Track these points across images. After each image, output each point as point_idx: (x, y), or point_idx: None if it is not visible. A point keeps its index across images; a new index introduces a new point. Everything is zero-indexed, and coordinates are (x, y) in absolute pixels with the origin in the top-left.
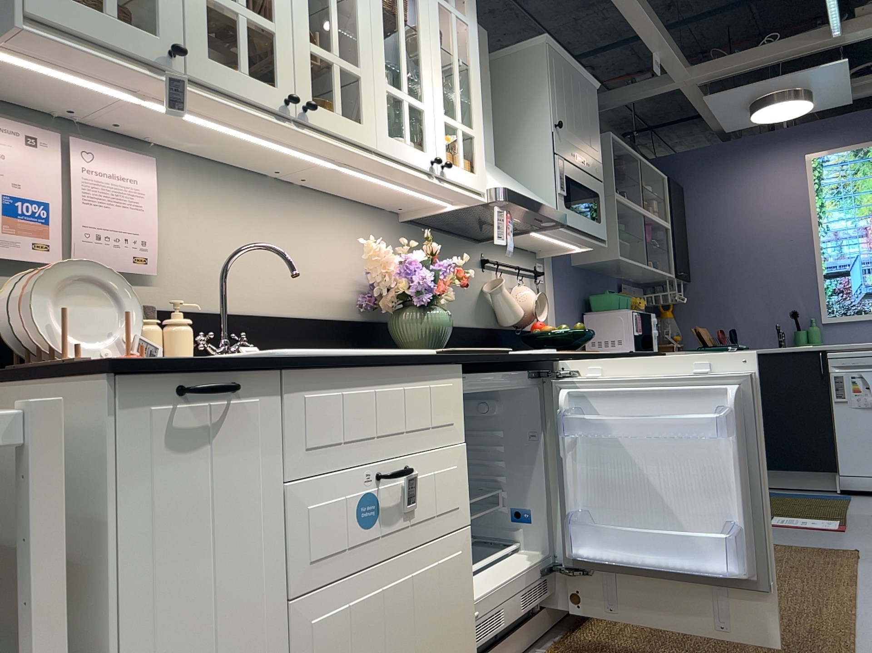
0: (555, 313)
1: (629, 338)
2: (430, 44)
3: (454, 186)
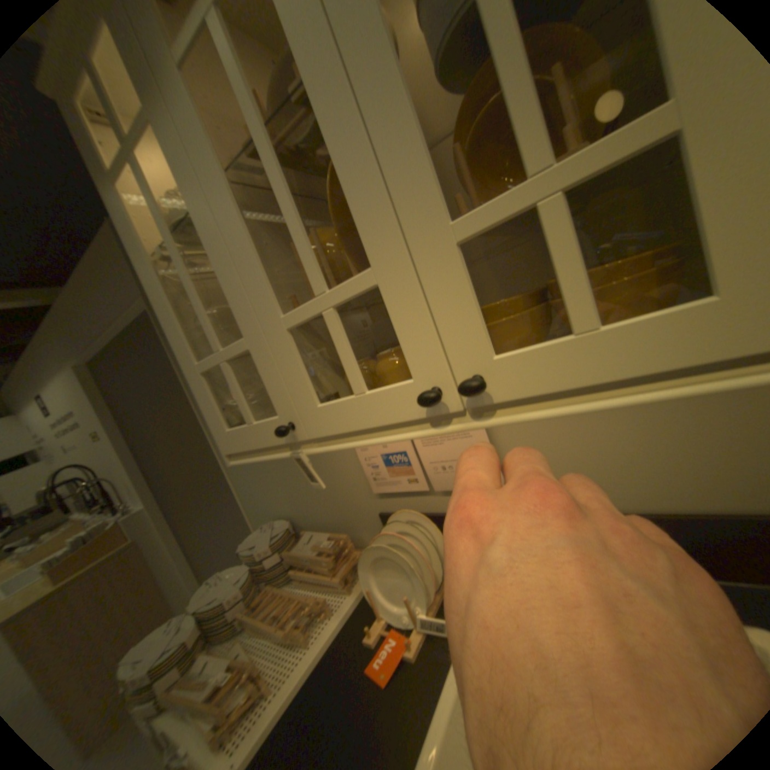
0: None
1: None
2: None
3: None
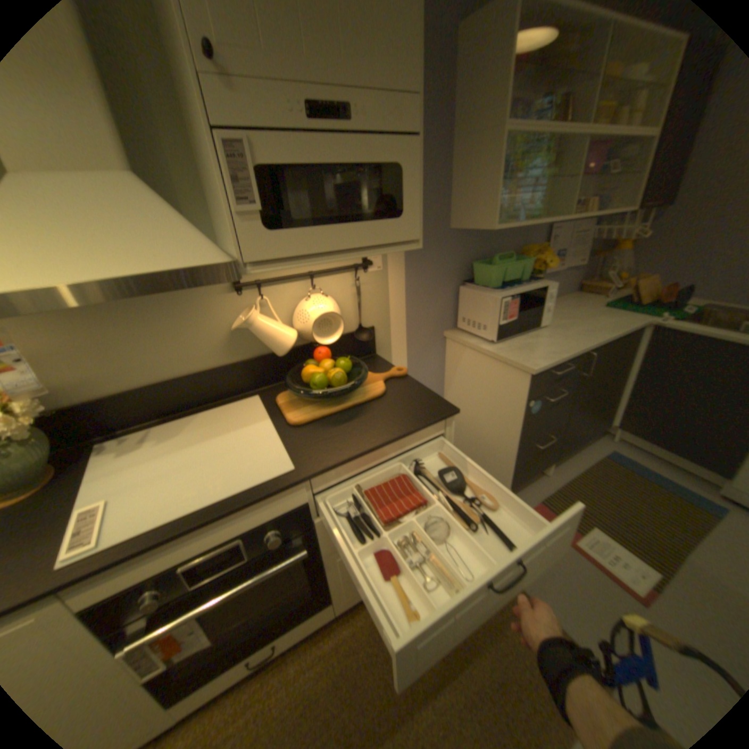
0: (399, 300)
1: (494, 324)
2: None
3: None
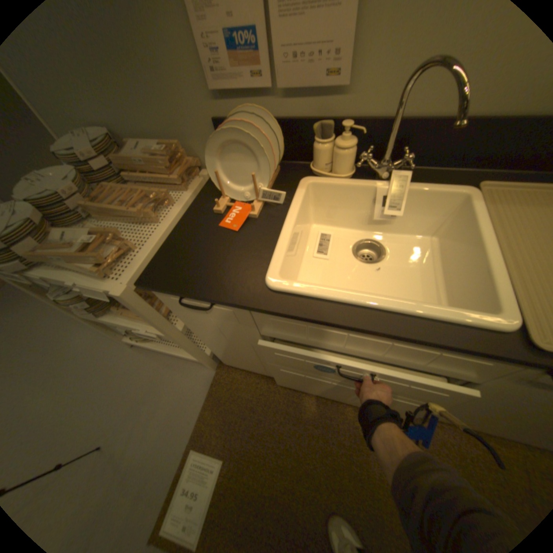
0: None
1: None
2: None
3: None
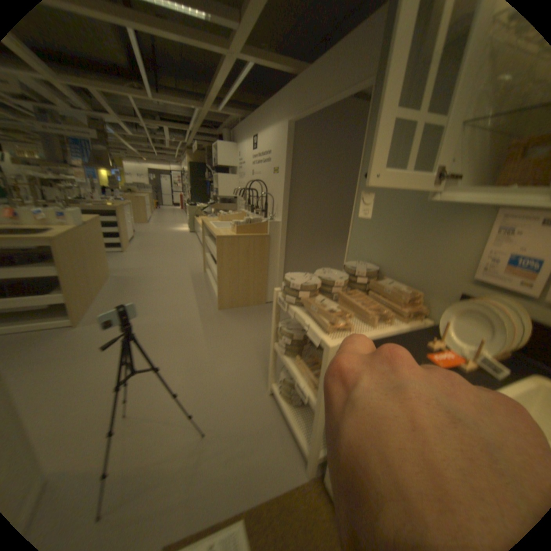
0: None
1: None
2: None
3: None
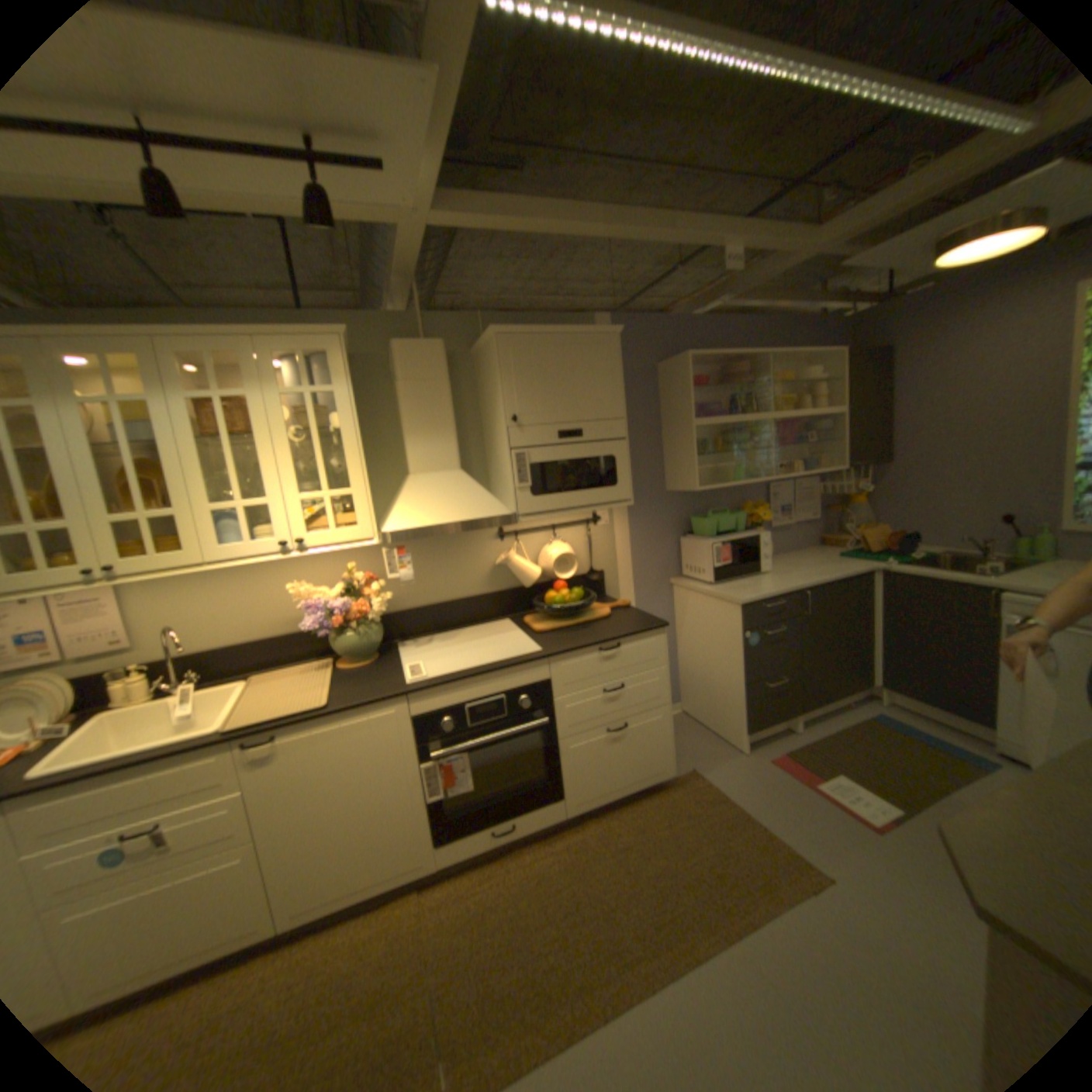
0: (625, 549)
1: (712, 568)
2: (273, 439)
3: (325, 548)
